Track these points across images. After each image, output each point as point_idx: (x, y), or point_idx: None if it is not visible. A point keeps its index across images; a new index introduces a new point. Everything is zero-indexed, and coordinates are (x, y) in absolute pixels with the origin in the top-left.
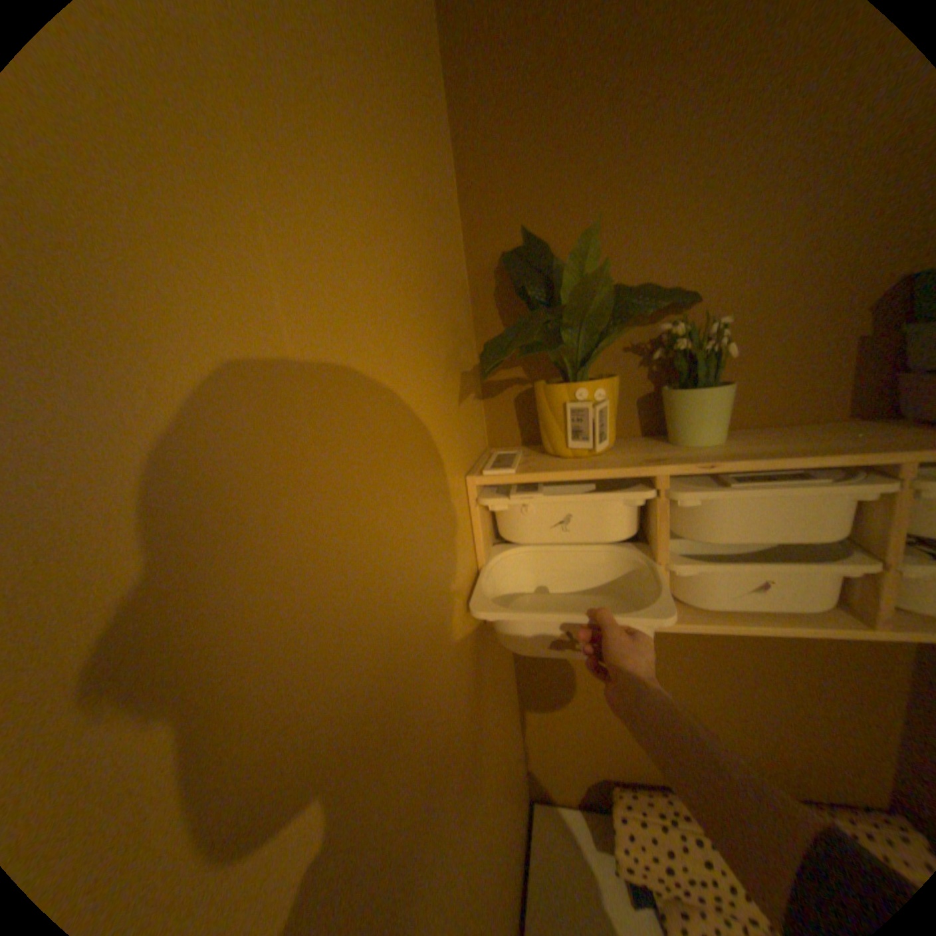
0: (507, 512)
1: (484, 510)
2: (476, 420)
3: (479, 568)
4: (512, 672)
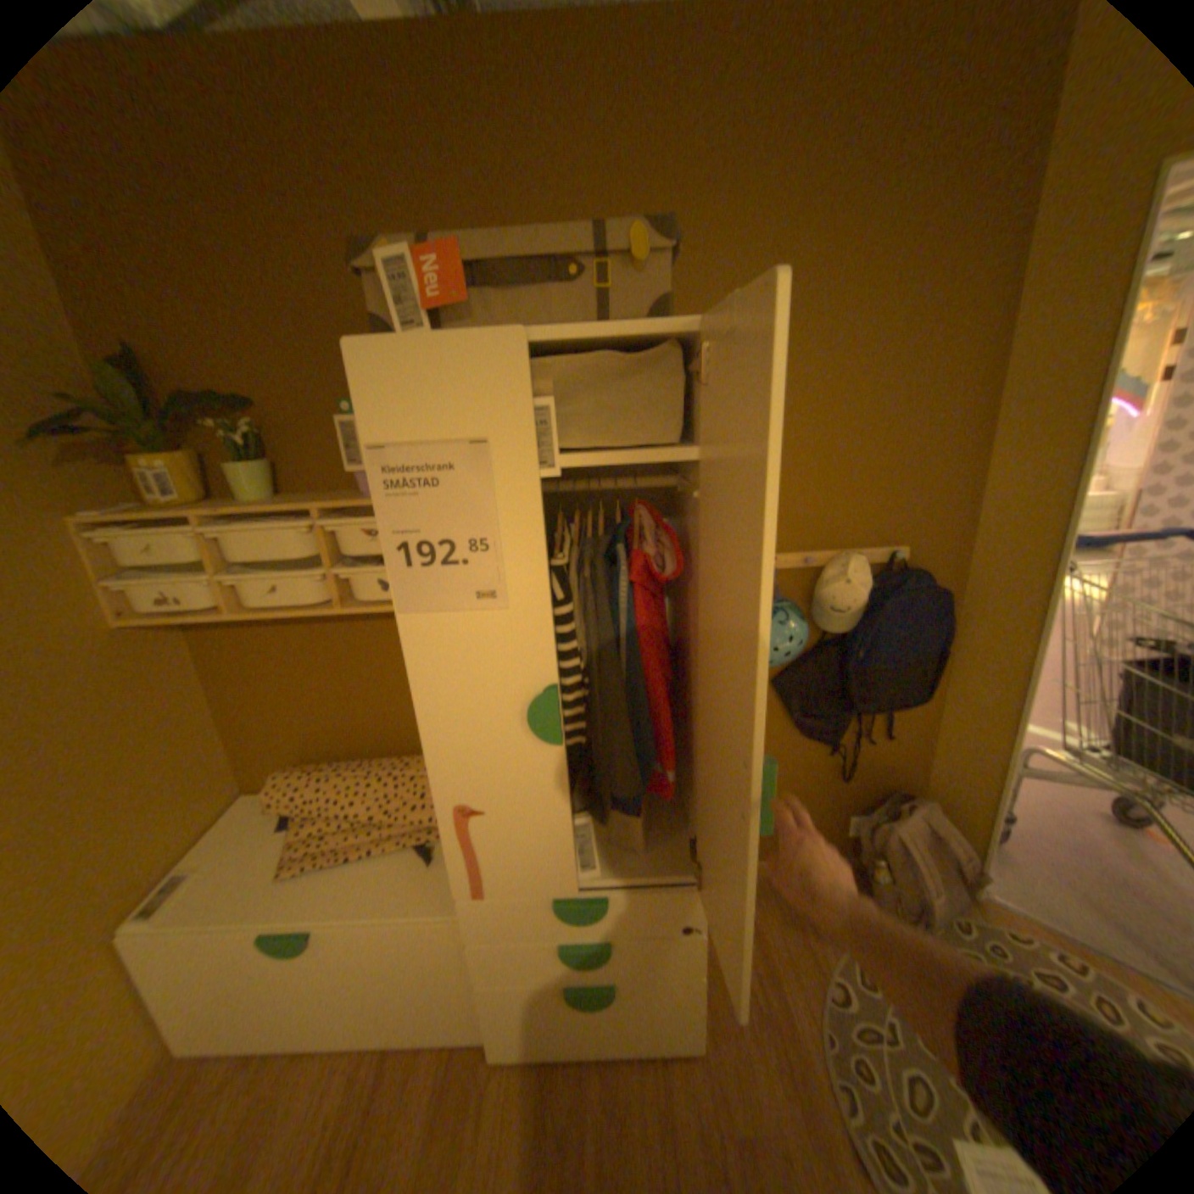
0: (104, 545)
1: (97, 546)
2: (103, 482)
3: (92, 587)
4: (194, 686)
